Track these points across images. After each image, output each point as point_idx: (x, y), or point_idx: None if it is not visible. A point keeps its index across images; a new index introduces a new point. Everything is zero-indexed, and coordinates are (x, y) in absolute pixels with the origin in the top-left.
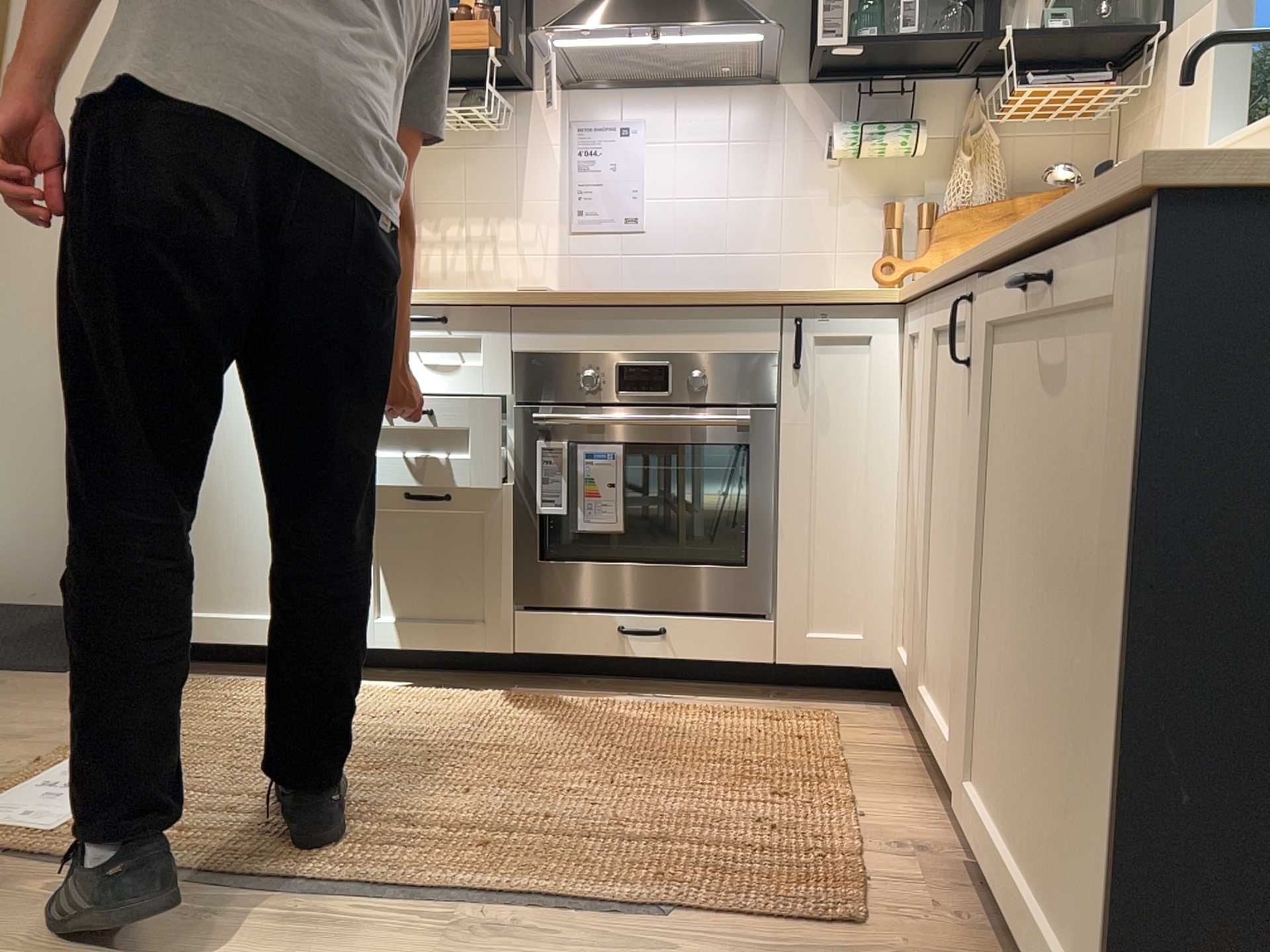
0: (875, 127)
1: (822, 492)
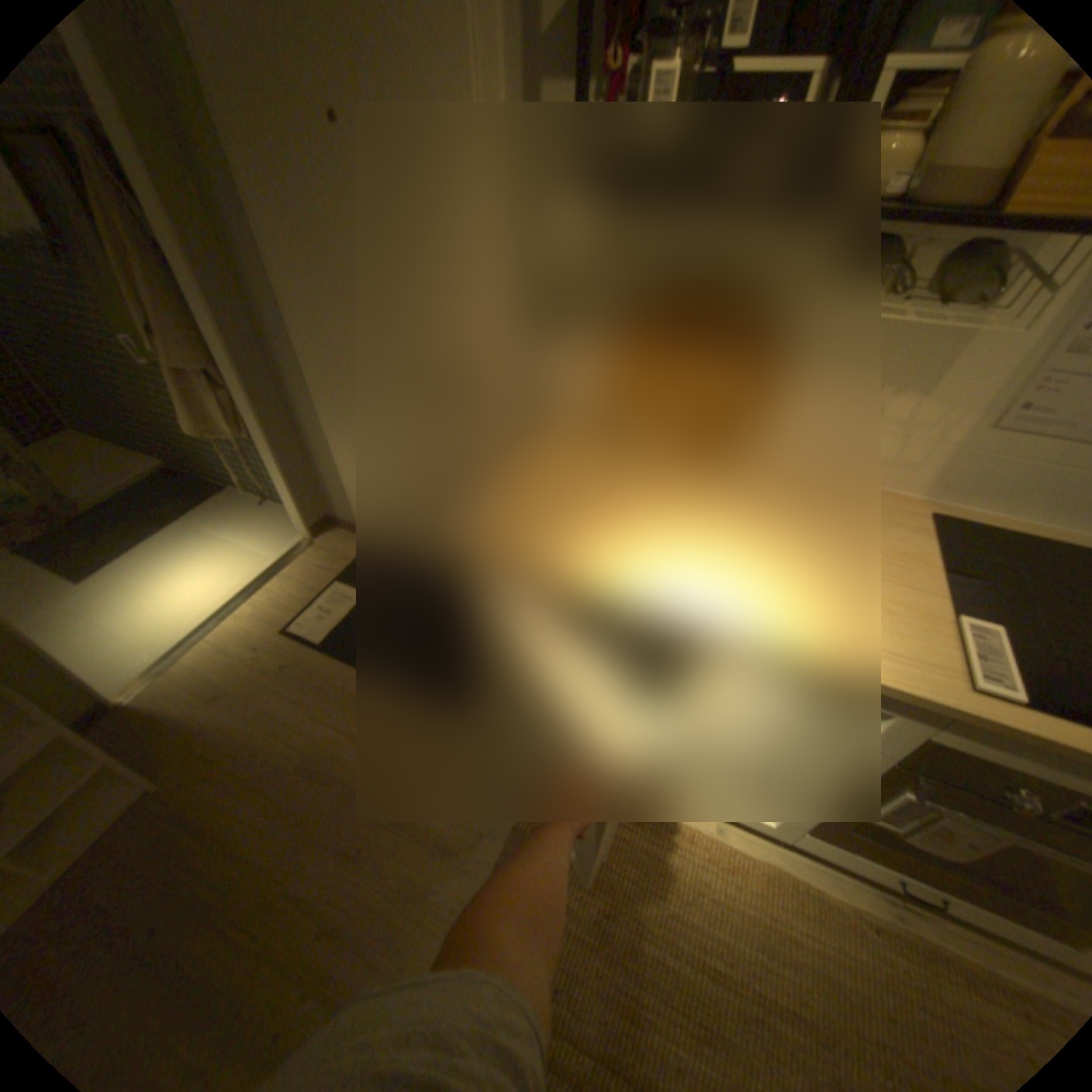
0: None
1: None
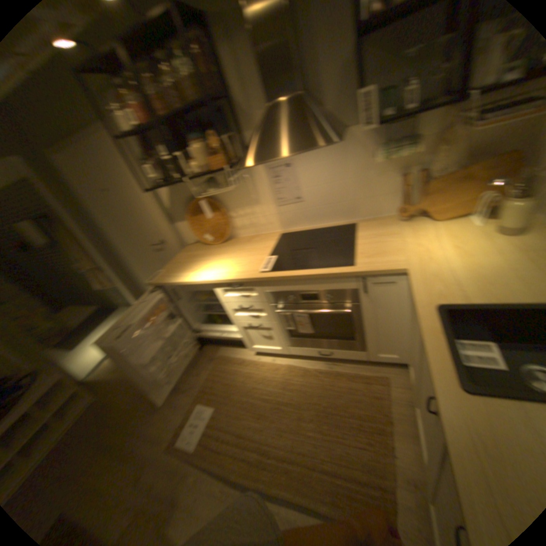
0: (396, 135)
1: (377, 323)
